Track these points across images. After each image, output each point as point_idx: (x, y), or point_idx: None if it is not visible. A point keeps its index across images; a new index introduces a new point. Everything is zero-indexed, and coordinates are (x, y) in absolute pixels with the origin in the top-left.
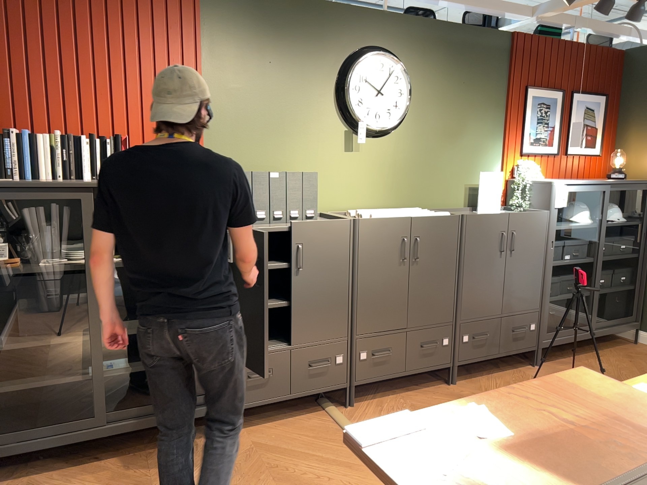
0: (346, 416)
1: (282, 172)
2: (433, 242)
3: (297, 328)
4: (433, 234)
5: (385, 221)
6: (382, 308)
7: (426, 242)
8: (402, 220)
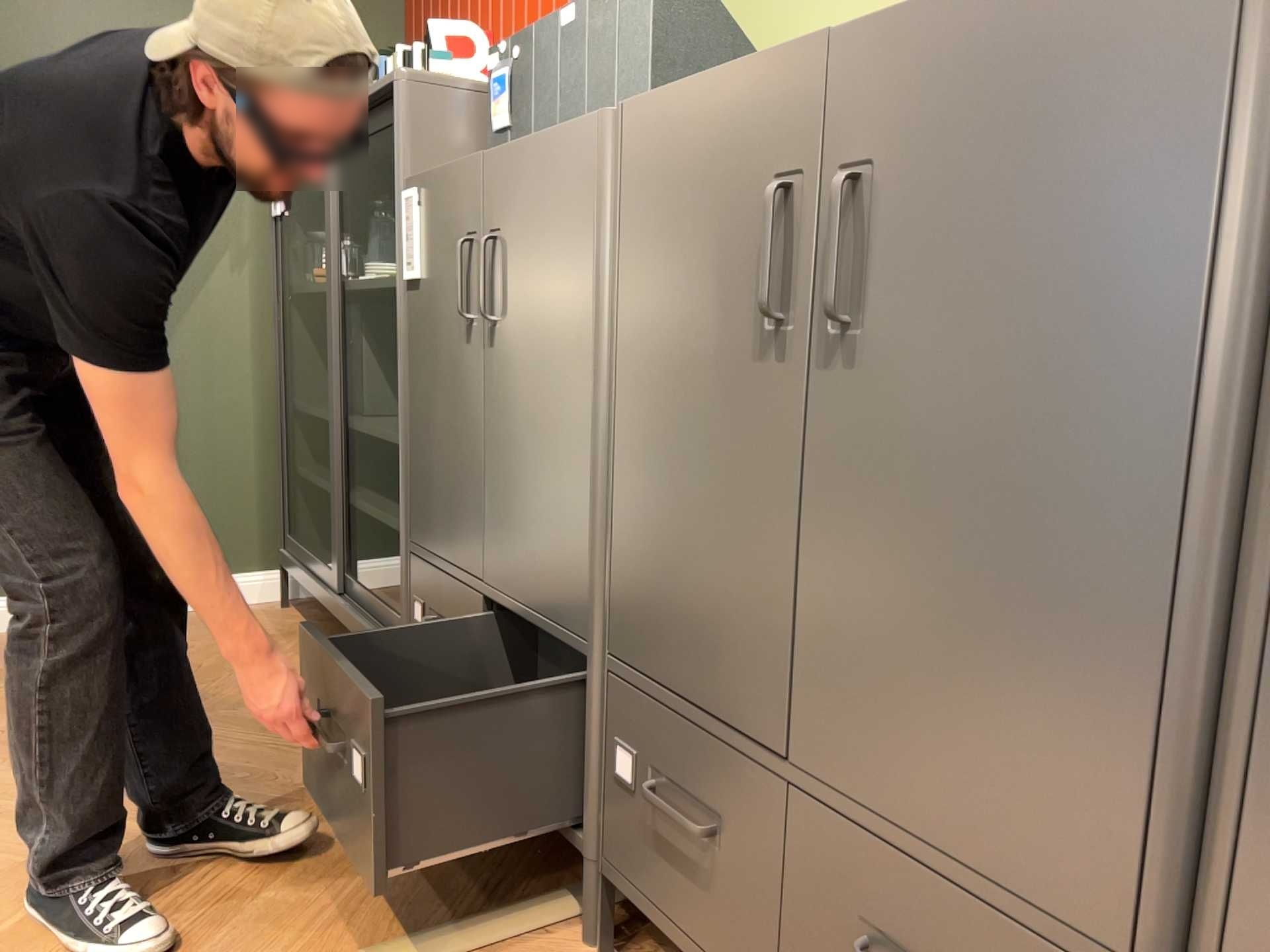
0: (512, 945)
1: (581, 5)
2: (961, 195)
3: (491, 528)
4: (966, 131)
5: (705, 93)
6: (685, 575)
7: (910, 202)
8: (777, 68)
